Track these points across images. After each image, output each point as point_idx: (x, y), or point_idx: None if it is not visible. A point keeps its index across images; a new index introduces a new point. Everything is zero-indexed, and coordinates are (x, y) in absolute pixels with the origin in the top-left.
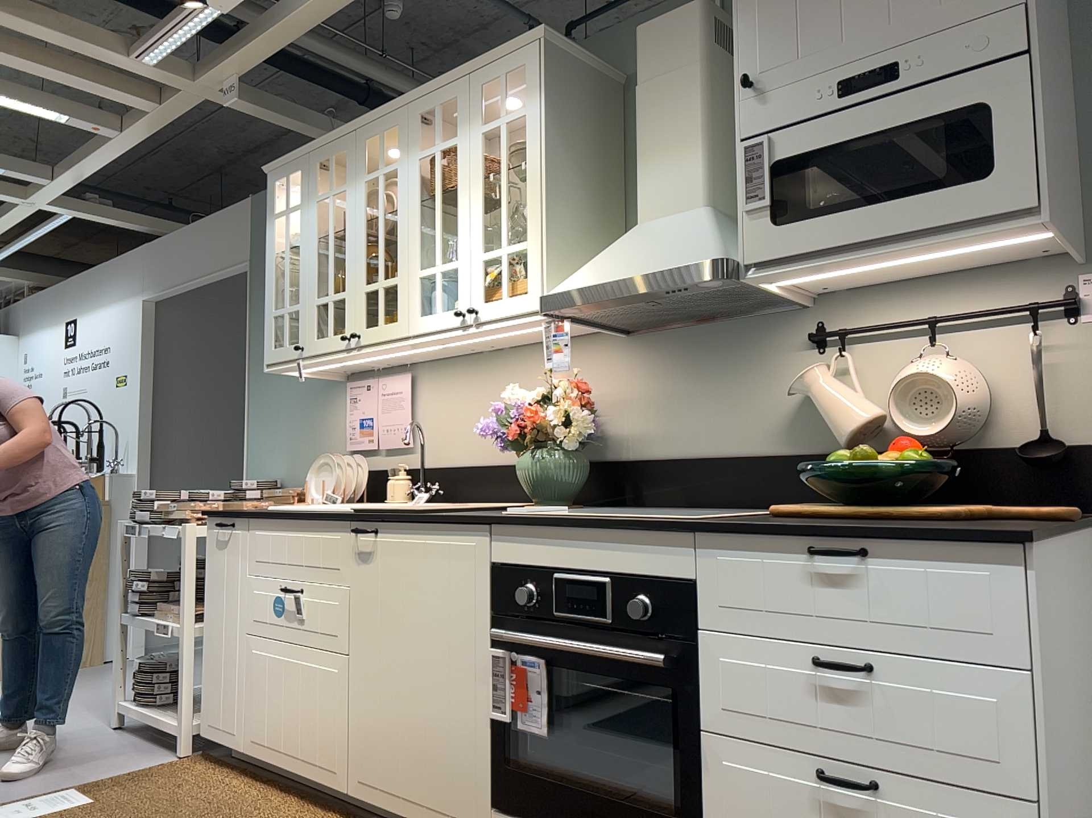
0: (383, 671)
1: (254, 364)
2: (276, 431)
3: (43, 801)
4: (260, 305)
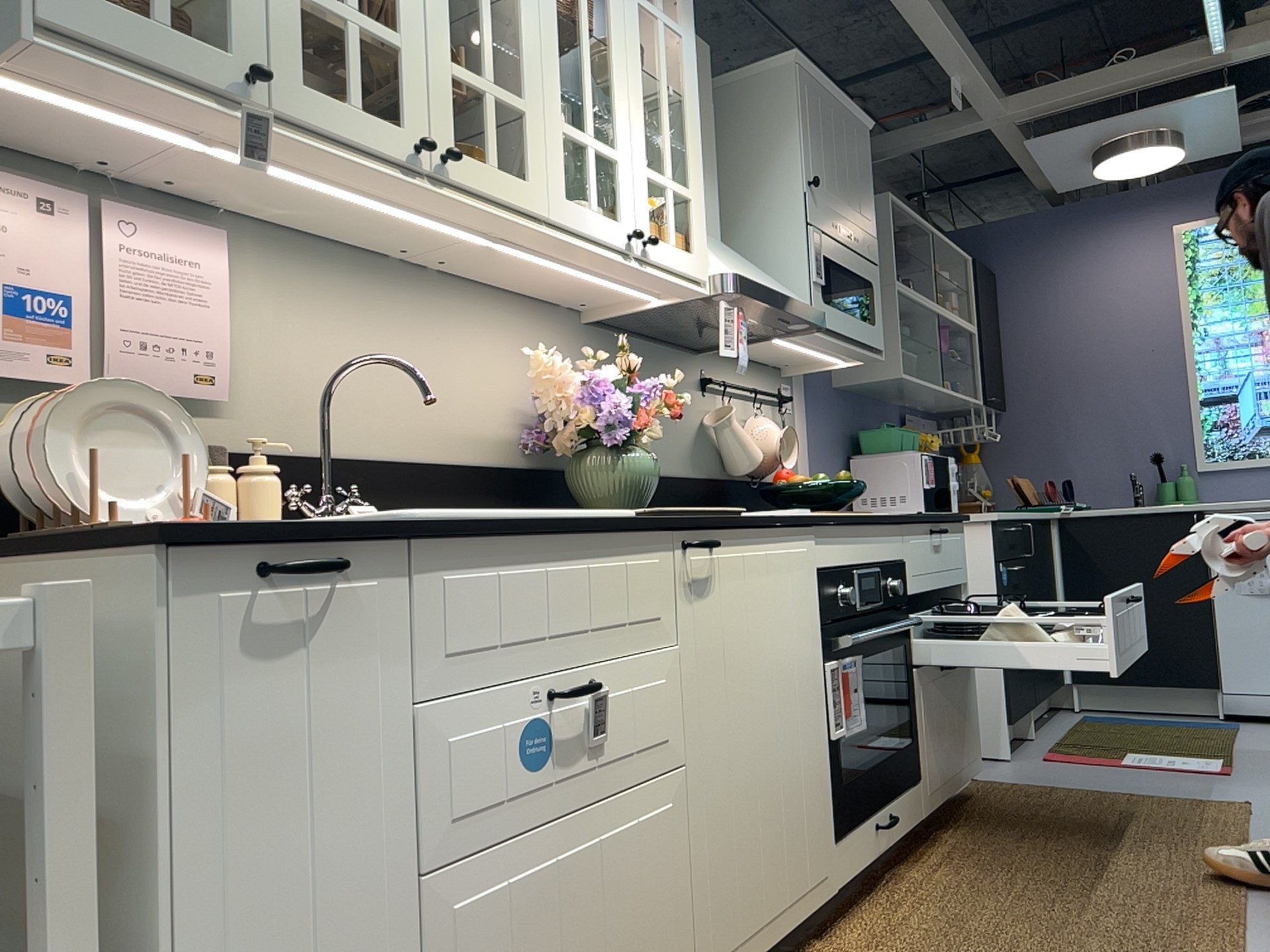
0: (737, 757)
1: None
2: None
3: None
4: None
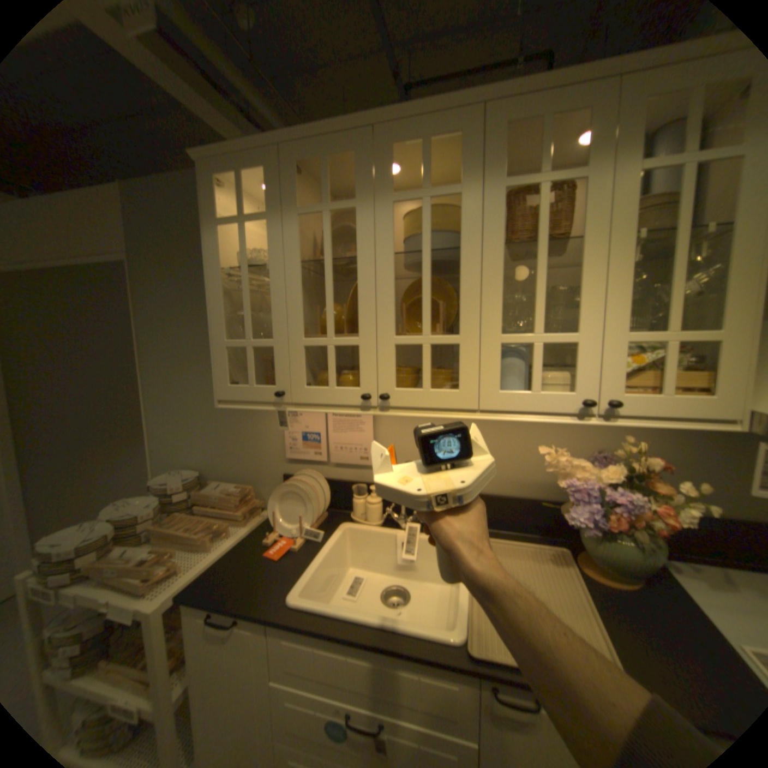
0: None
1: (147, 359)
2: (185, 426)
3: None
4: (146, 301)
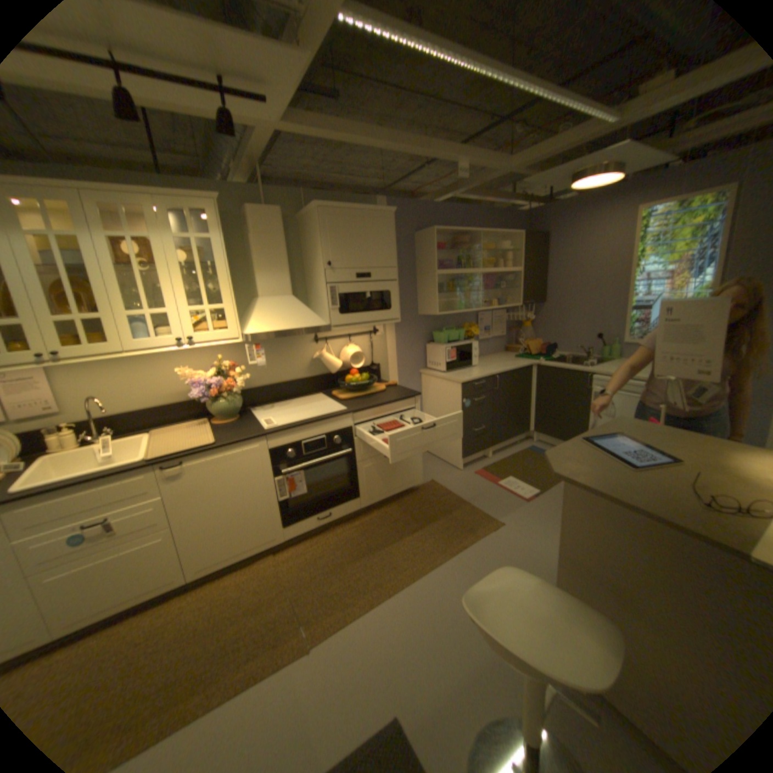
0: (205, 518)
1: None
2: None
3: None
4: None
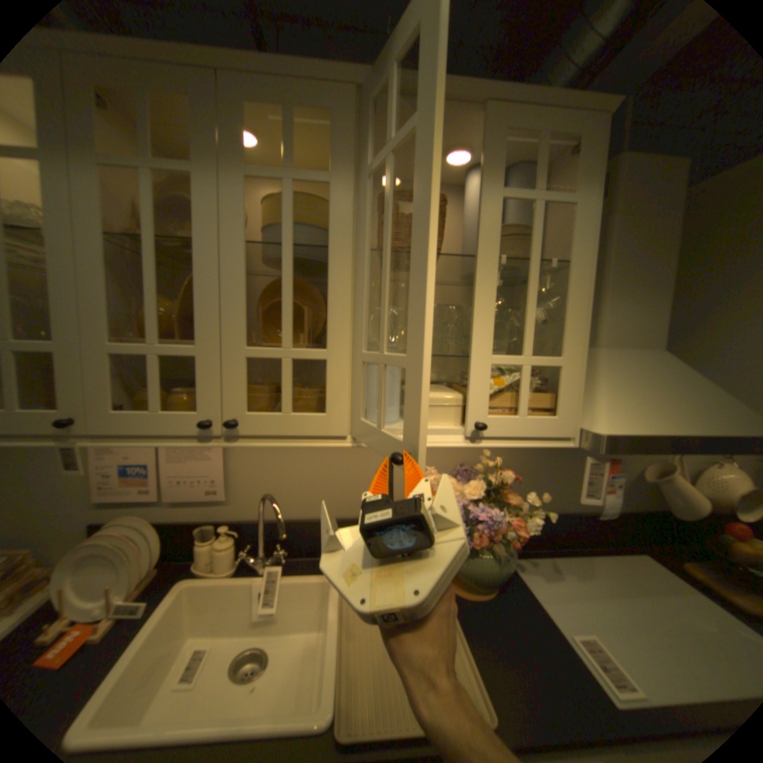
0: None
1: None
2: None
3: None
4: None
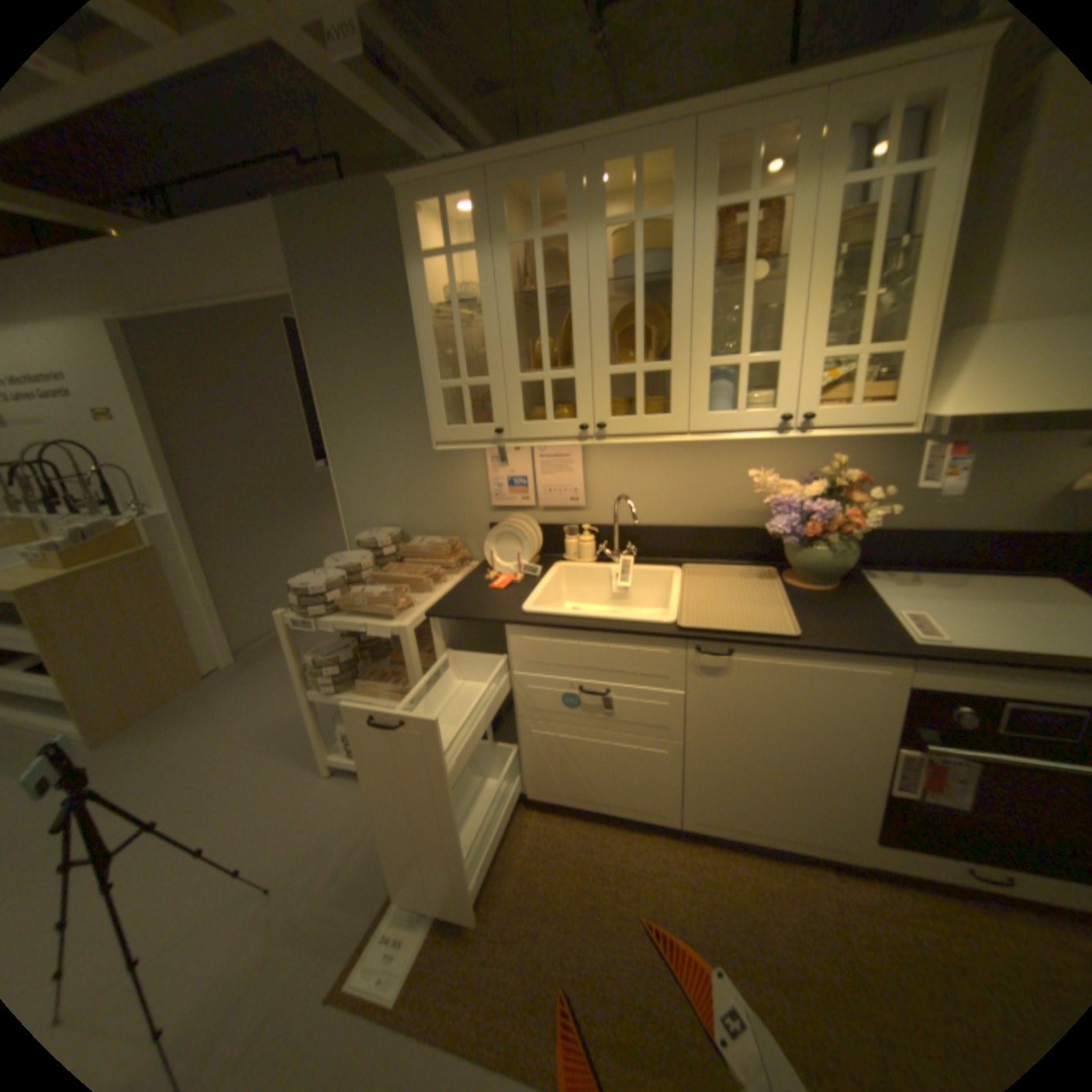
0: (741, 757)
1: (329, 411)
2: (380, 482)
3: (391, 924)
4: (320, 344)
